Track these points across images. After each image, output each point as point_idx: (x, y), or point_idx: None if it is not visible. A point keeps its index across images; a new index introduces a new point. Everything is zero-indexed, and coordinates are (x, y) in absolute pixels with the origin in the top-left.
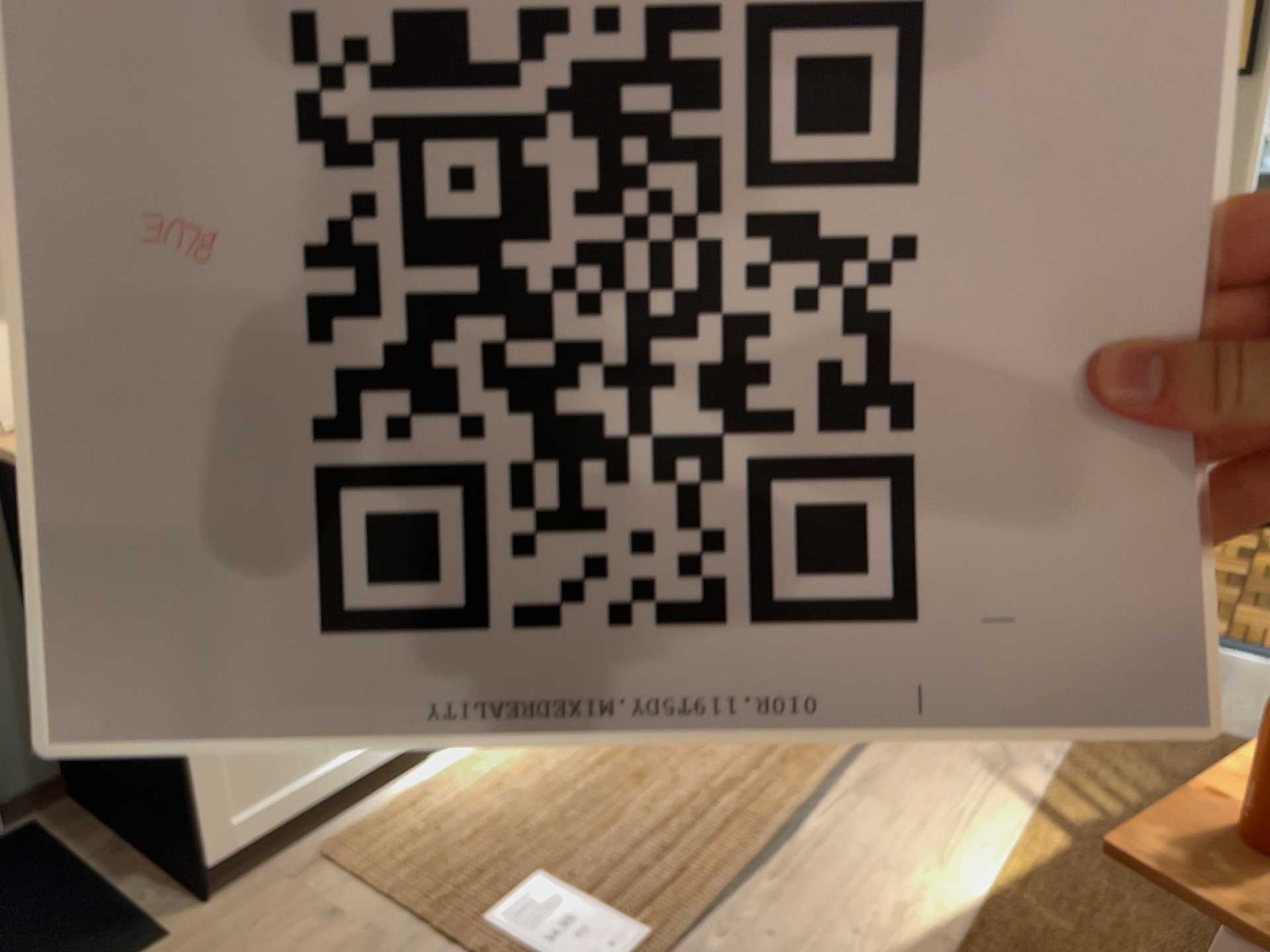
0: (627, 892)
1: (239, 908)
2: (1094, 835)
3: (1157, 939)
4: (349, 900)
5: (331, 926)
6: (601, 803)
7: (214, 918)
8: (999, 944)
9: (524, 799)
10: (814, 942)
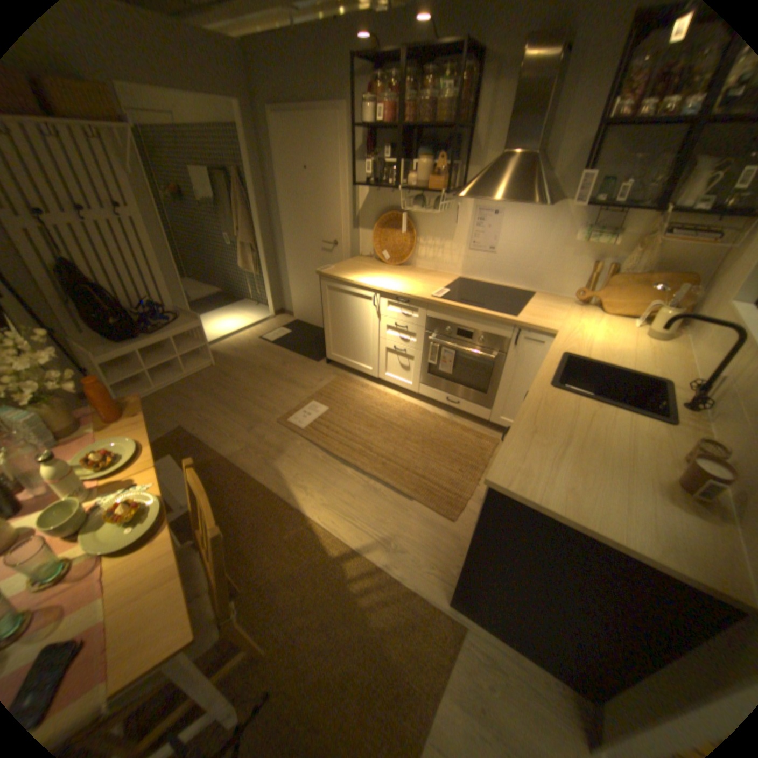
0: (319, 424)
1: (325, 368)
2: (336, 568)
3: (269, 561)
4: (325, 381)
5: (318, 380)
6: (359, 418)
7: (323, 366)
8: (284, 511)
9: (360, 403)
10: (296, 463)
